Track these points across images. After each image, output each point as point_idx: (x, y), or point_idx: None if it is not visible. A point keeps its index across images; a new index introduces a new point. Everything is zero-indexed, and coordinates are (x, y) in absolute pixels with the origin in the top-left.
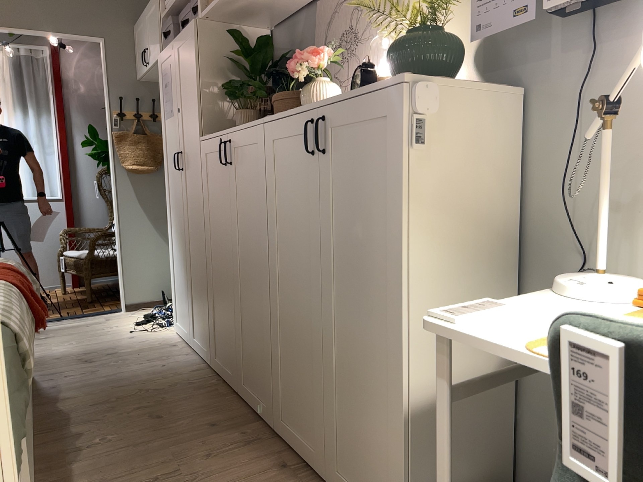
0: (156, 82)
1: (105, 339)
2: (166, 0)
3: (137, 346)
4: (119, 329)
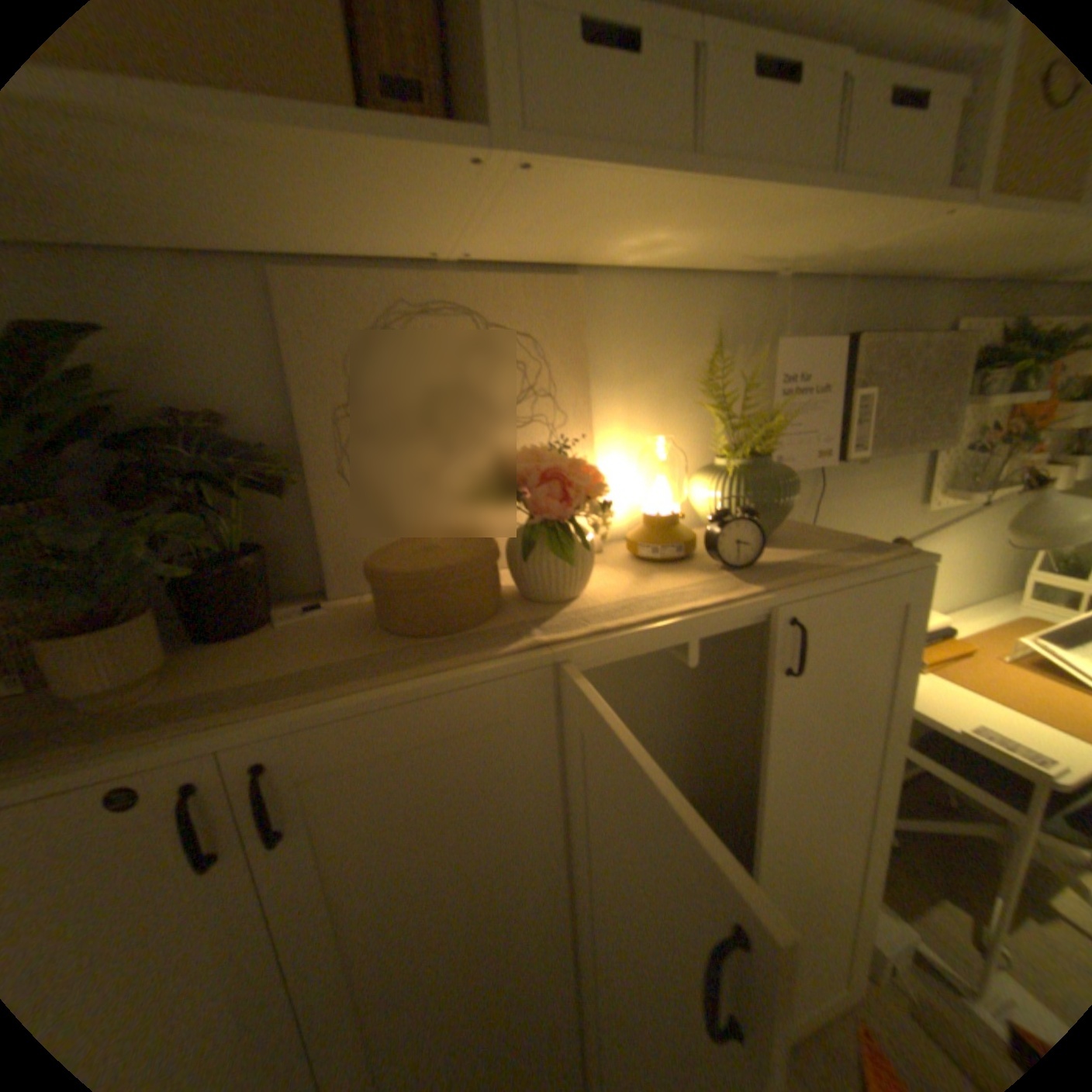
0: None
1: None
2: None
3: None
4: None
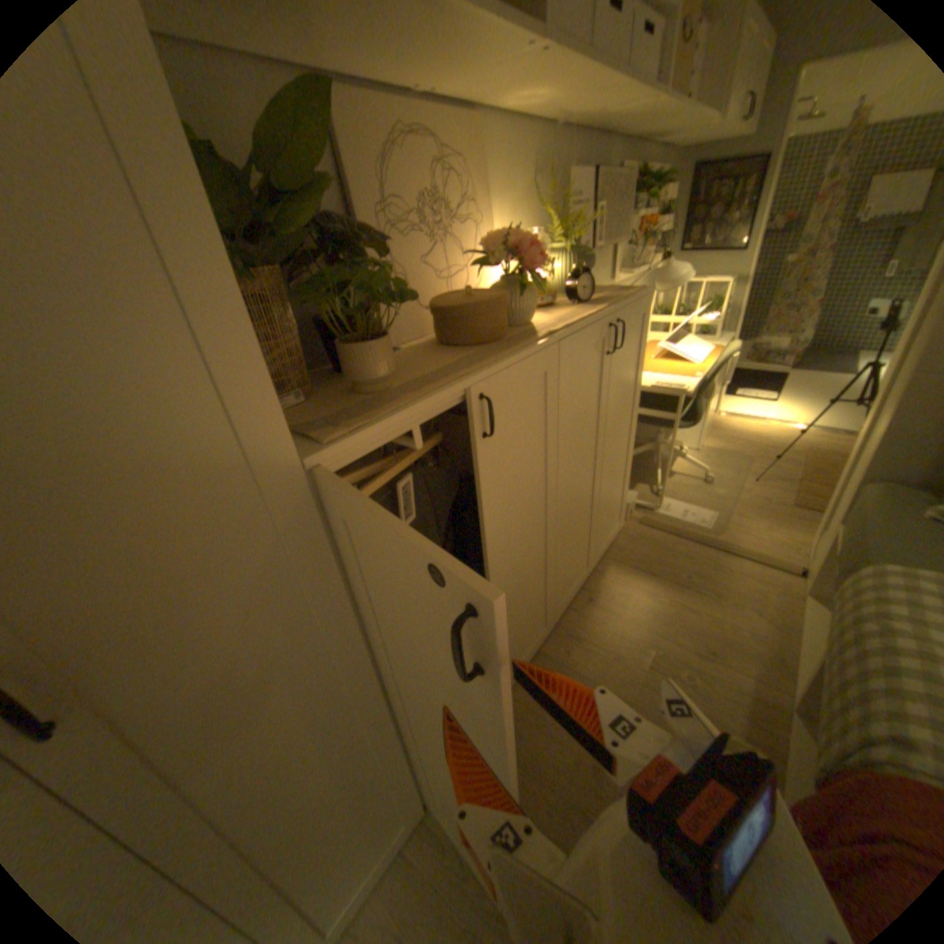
0: None
1: None
2: None
3: None
4: None
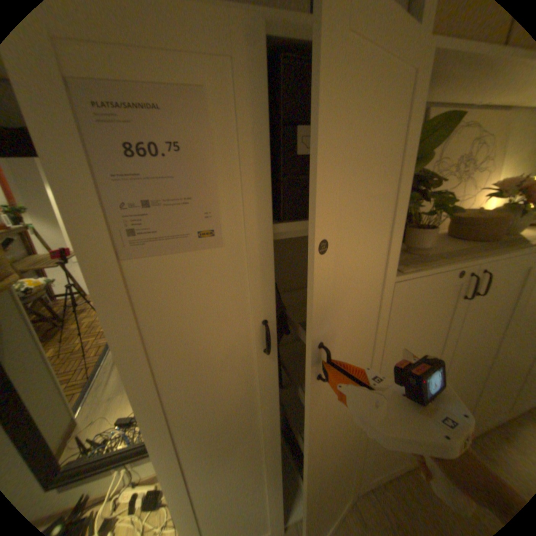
0: None
1: None
2: None
3: None
4: None
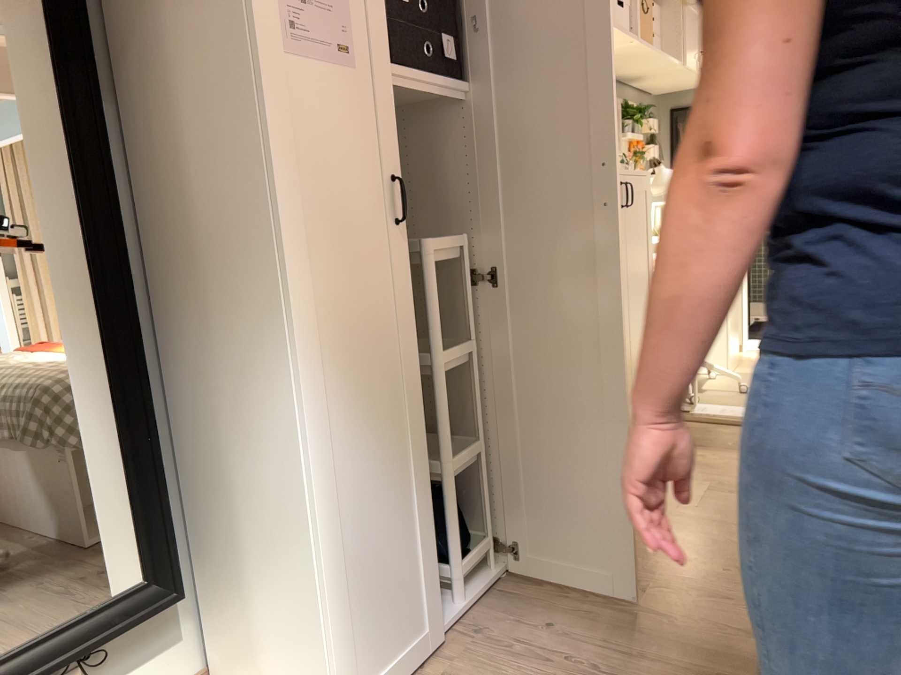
0: None
1: None
2: None
3: None
4: None
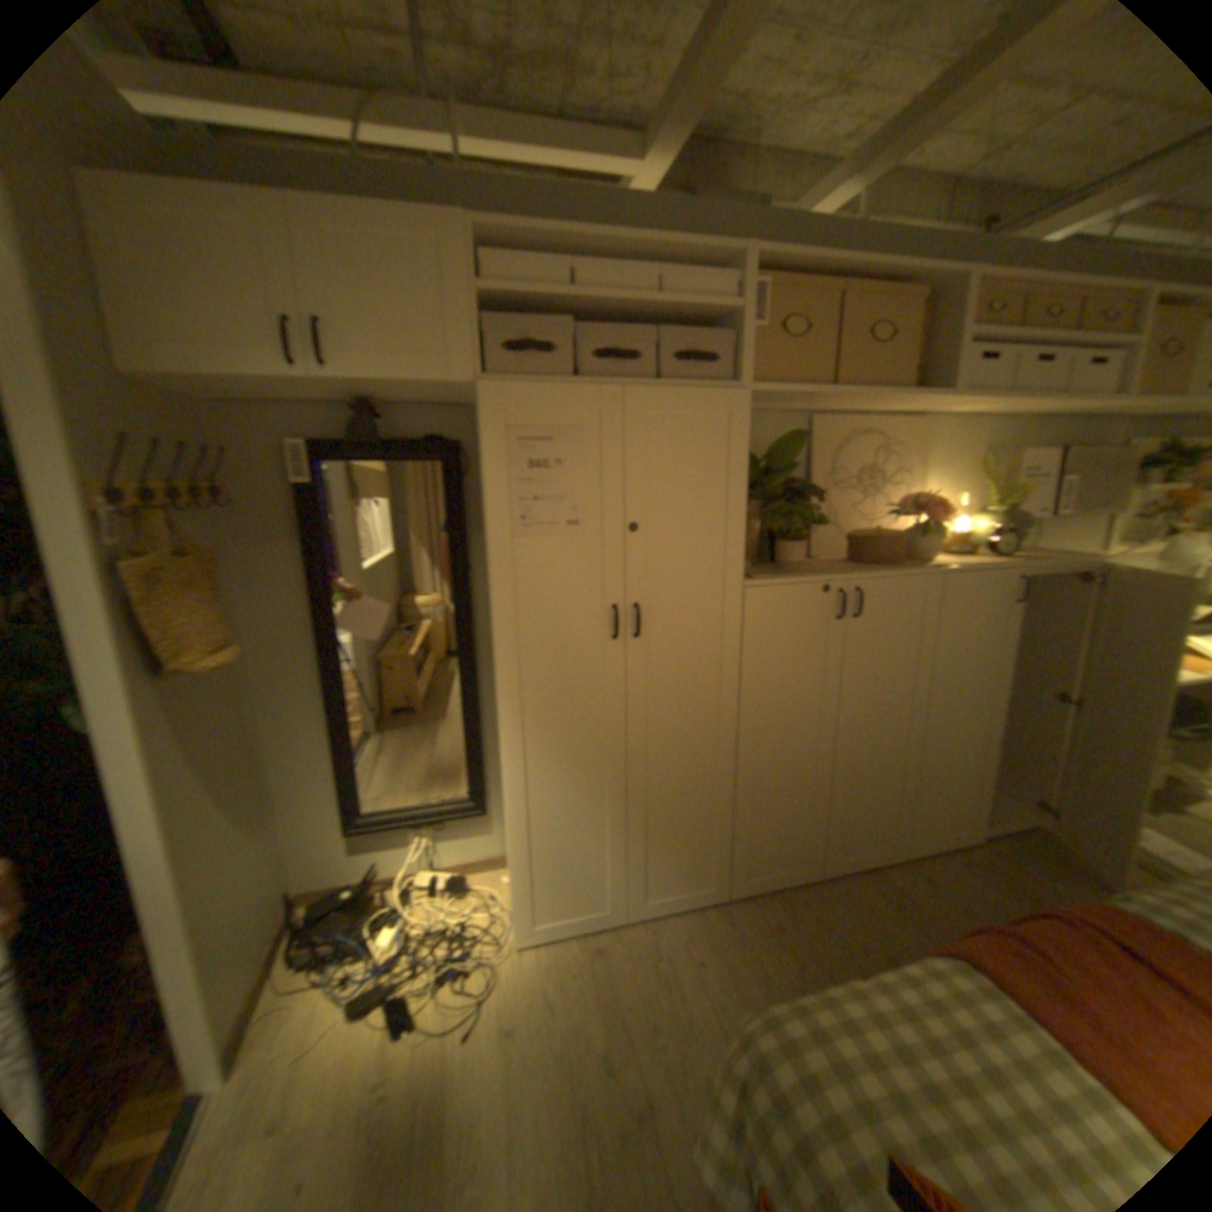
0: (153, 389)
1: (486, 1103)
2: (476, 249)
3: (571, 1017)
4: (412, 1077)
